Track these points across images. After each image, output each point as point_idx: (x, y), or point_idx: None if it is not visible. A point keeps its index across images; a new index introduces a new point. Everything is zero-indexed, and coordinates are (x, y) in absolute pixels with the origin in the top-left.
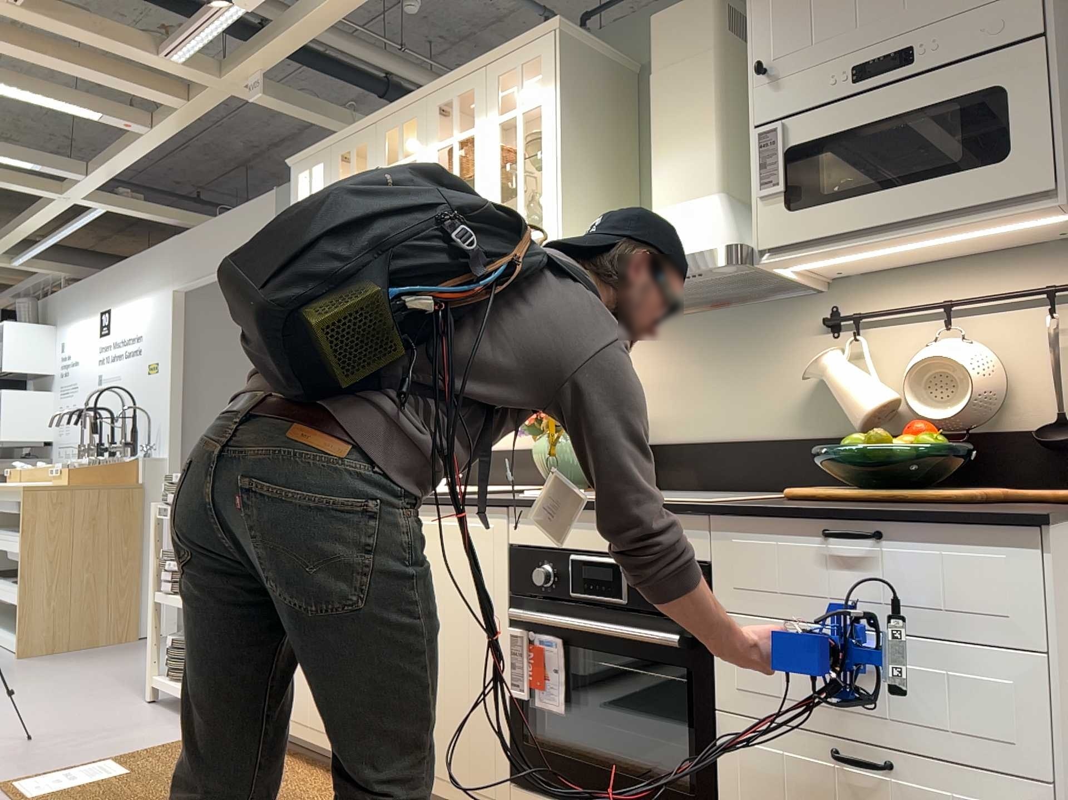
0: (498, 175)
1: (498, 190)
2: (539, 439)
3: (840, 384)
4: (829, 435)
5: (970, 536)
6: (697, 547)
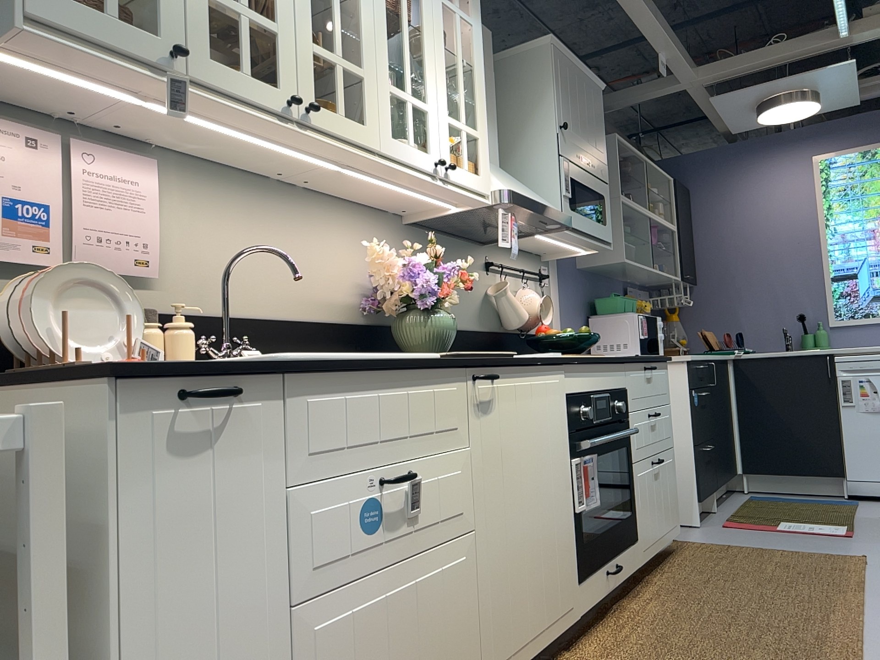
0: (445, 51)
1: (445, 66)
2: (415, 312)
3: (492, 301)
4: (491, 330)
5: (662, 366)
6: (624, 380)
